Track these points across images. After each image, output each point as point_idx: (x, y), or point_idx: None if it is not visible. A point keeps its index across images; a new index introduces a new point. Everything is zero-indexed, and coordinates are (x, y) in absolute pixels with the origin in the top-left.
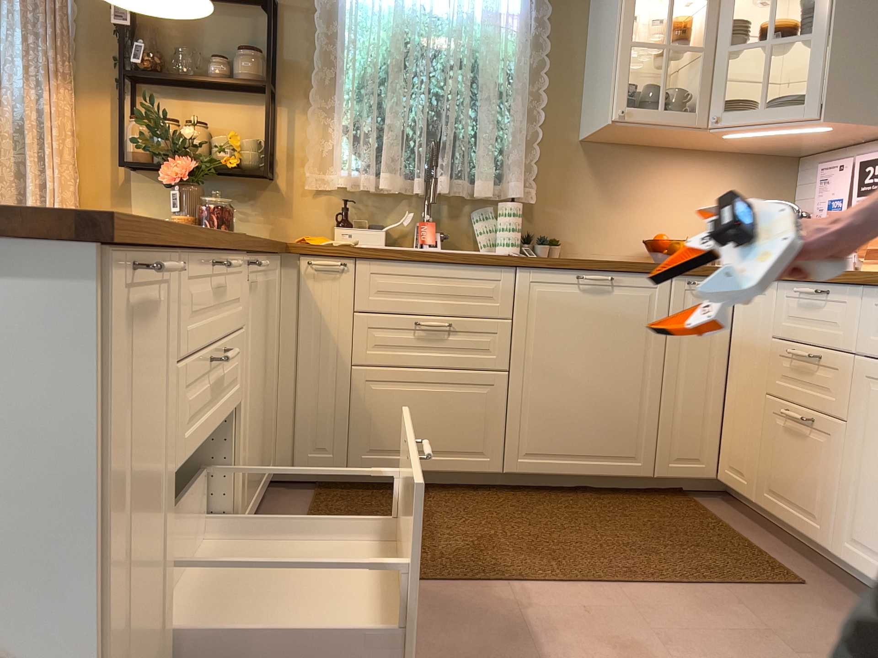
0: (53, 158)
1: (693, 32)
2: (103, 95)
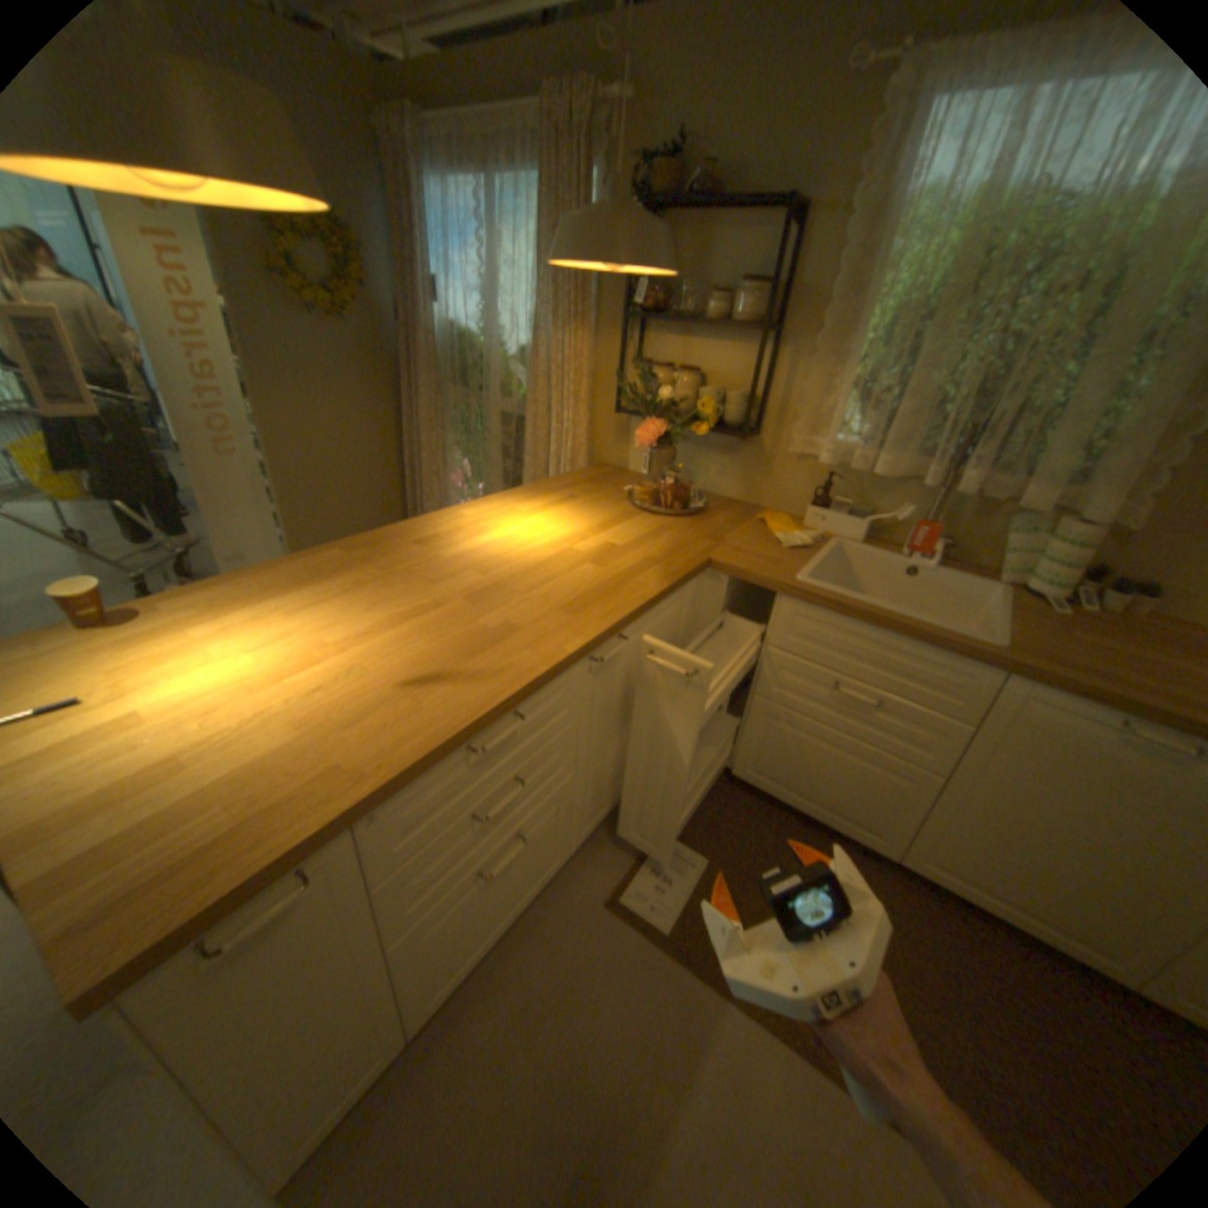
0: (565, 399)
1: None
2: (615, 328)
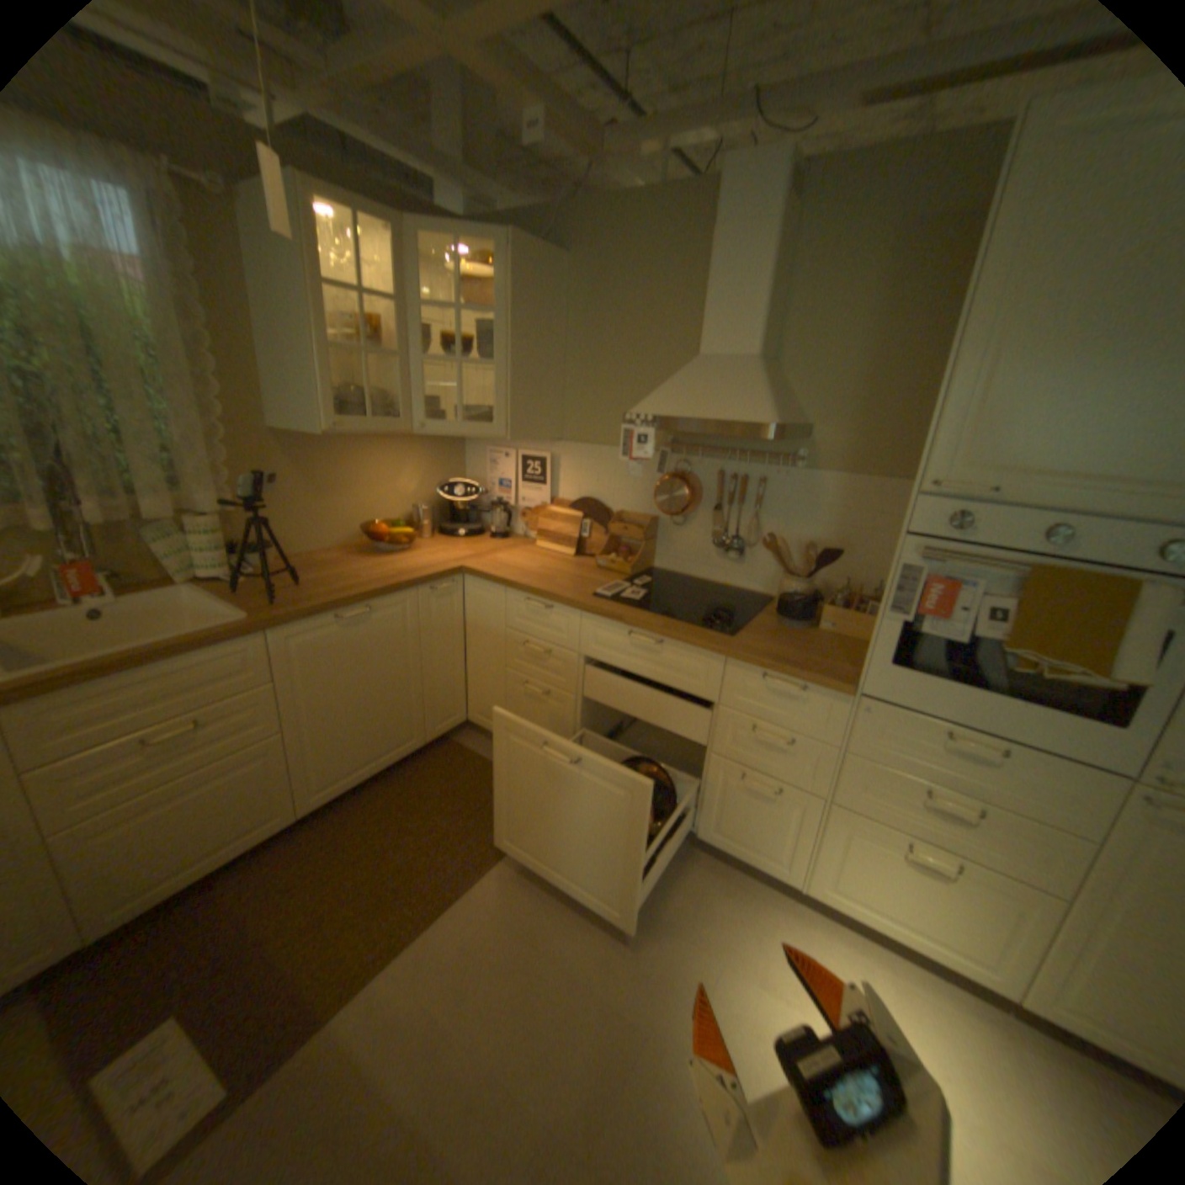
0: None
1: (374, 325)
2: None
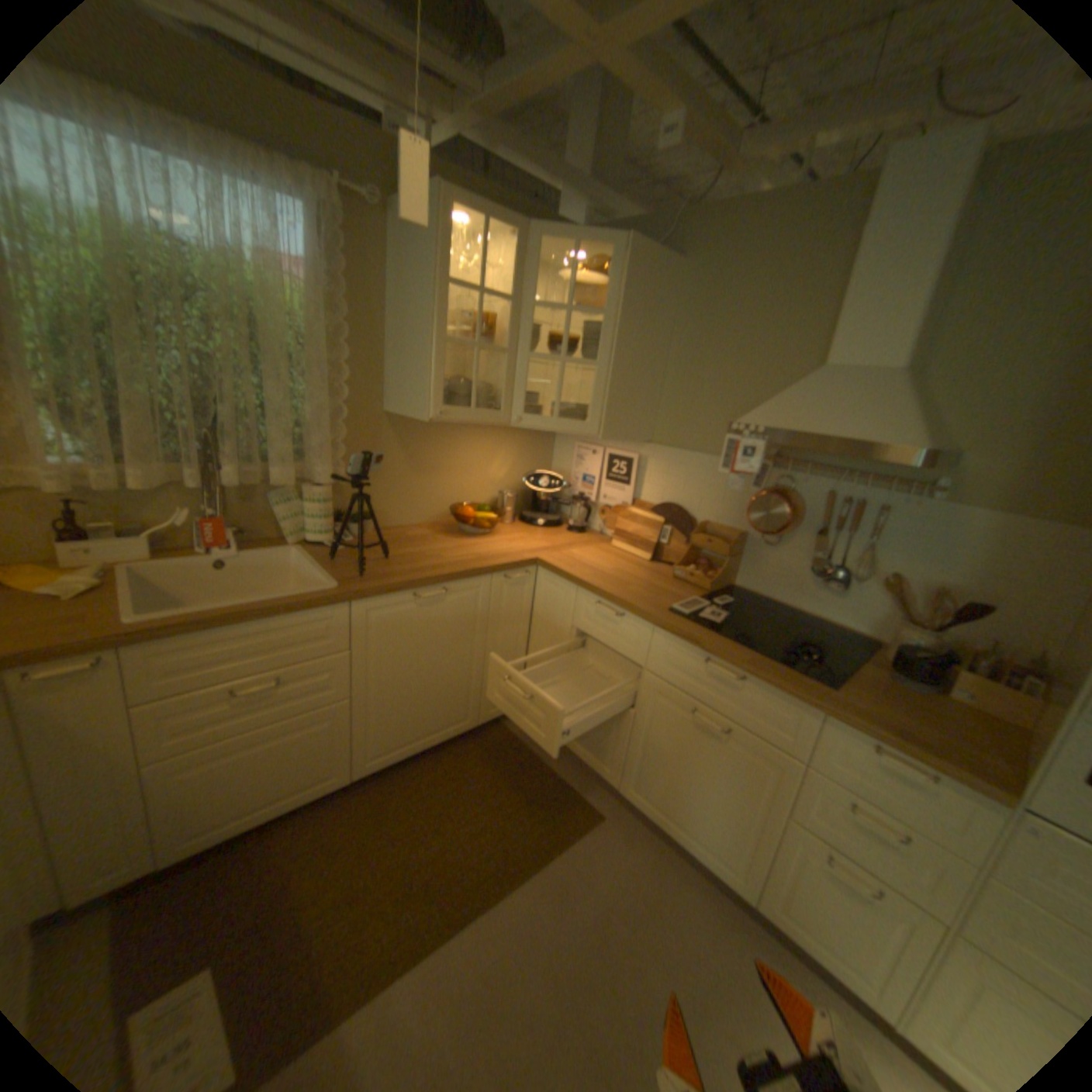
0: None
1: (489, 322)
2: None
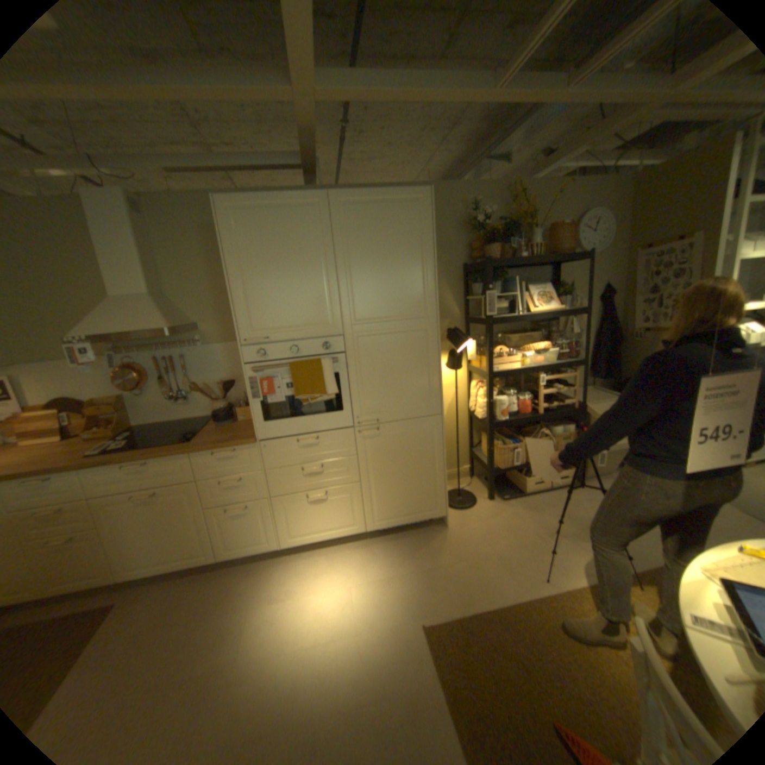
0: None
1: None
2: None
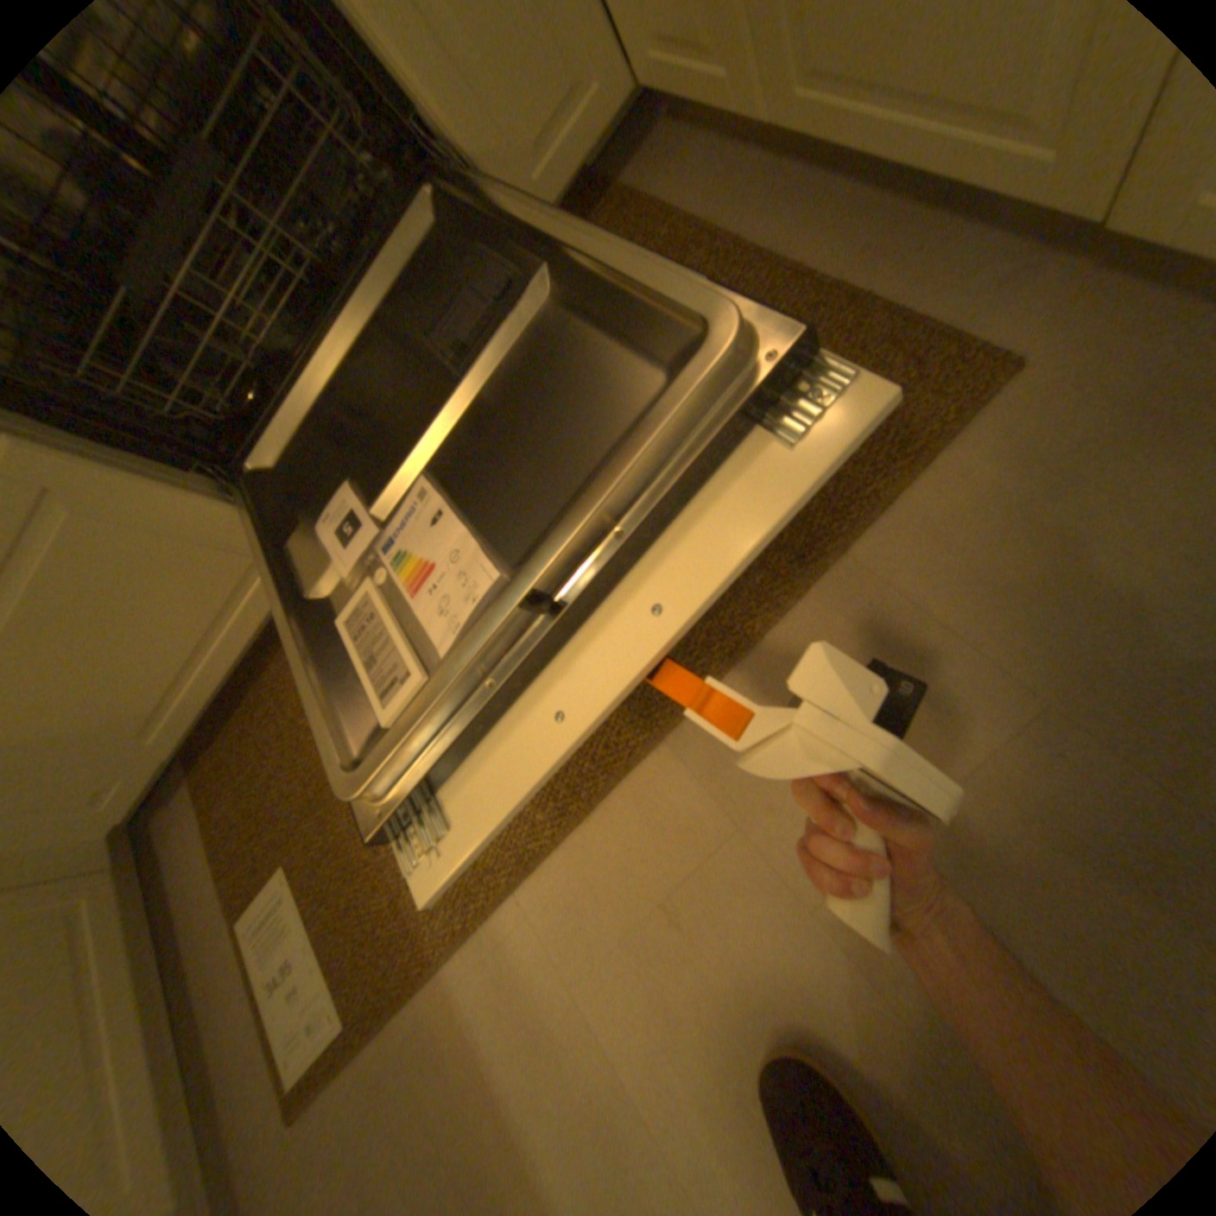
0: None
1: None
2: None
